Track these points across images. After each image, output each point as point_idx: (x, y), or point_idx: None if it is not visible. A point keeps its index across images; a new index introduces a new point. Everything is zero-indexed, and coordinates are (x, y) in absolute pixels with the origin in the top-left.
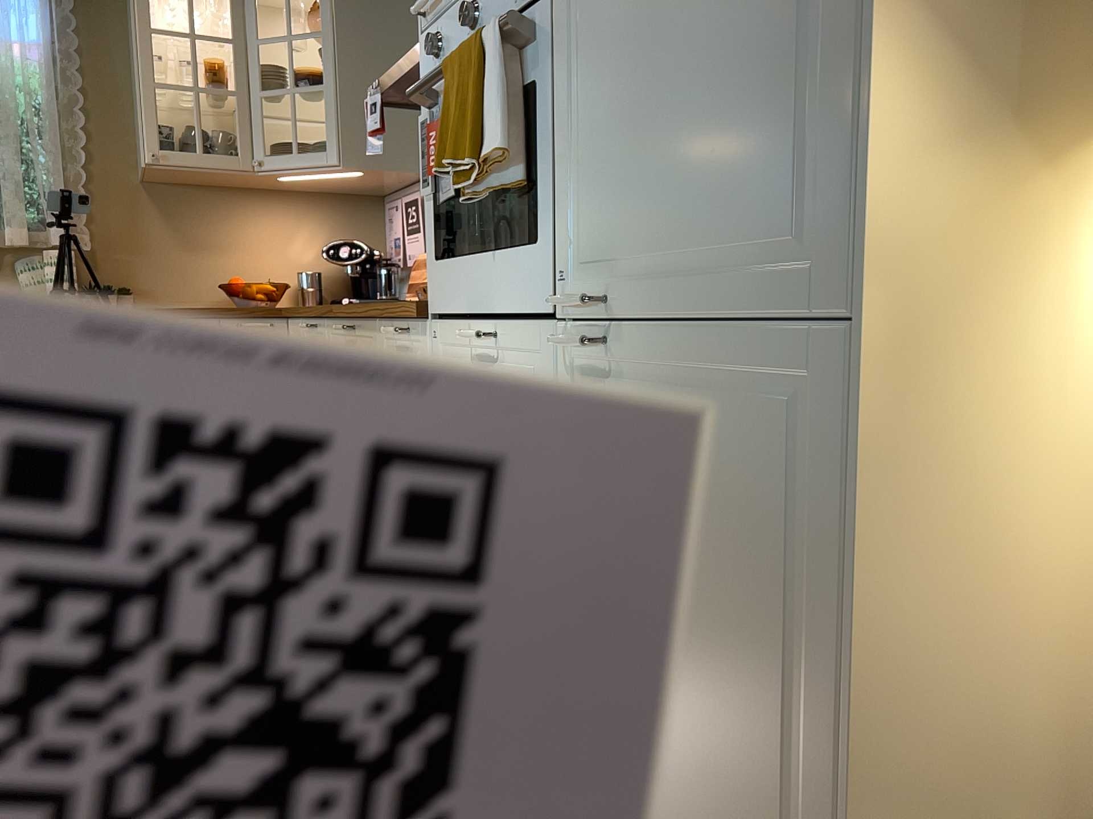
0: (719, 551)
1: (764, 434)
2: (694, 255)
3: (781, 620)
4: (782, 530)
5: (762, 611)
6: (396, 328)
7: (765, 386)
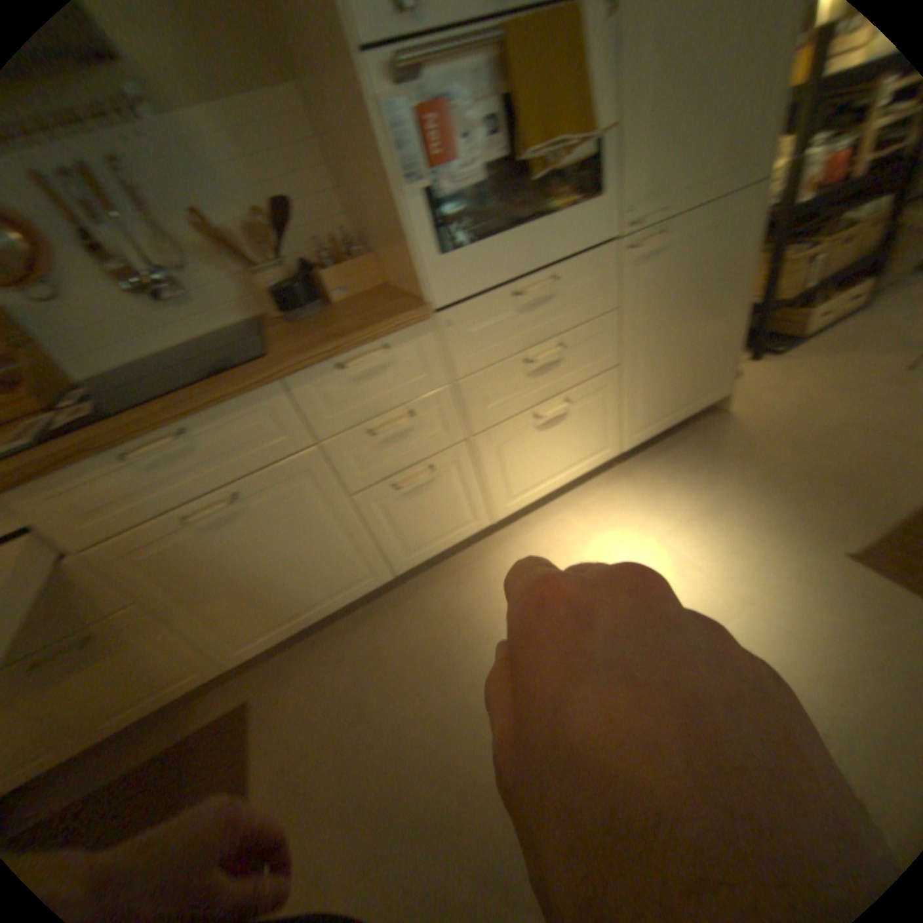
0: (712, 286)
1: (735, 231)
2: (713, 169)
3: (732, 290)
4: (737, 260)
5: (727, 292)
6: (348, 361)
7: (737, 213)
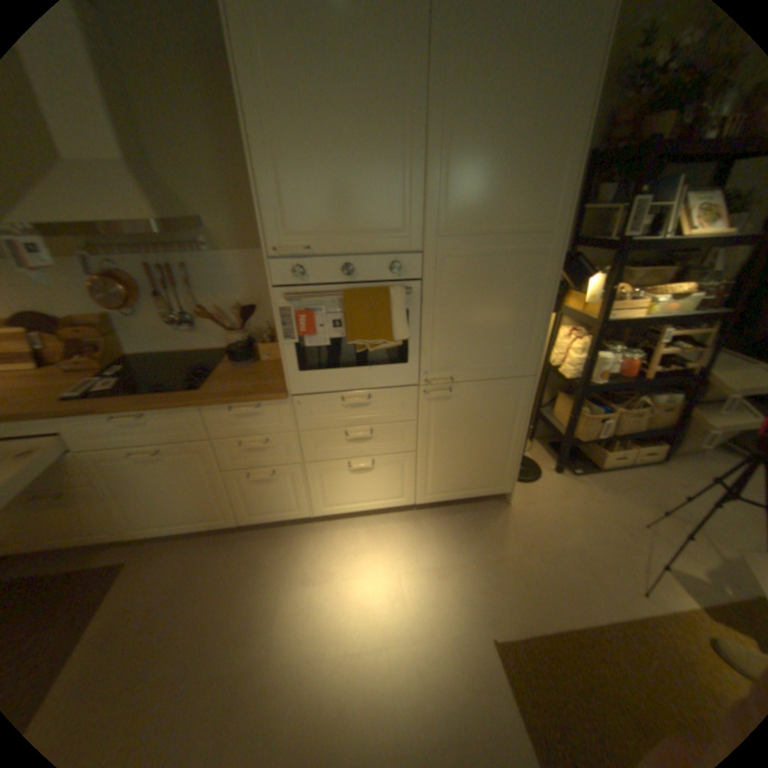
0: (486, 425)
1: (504, 399)
2: (485, 365)
3: (503, 431)
4: (506, 415)
5: (498, 431)
6: (231, 406)
7: (505, 390)
